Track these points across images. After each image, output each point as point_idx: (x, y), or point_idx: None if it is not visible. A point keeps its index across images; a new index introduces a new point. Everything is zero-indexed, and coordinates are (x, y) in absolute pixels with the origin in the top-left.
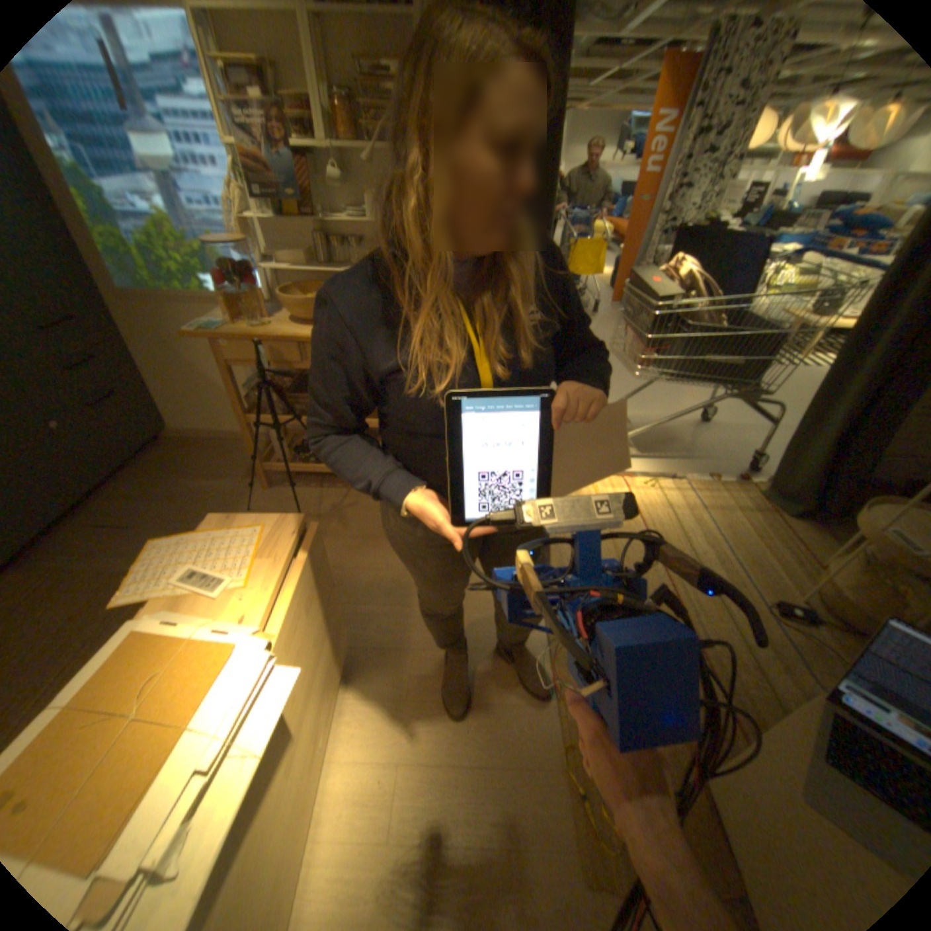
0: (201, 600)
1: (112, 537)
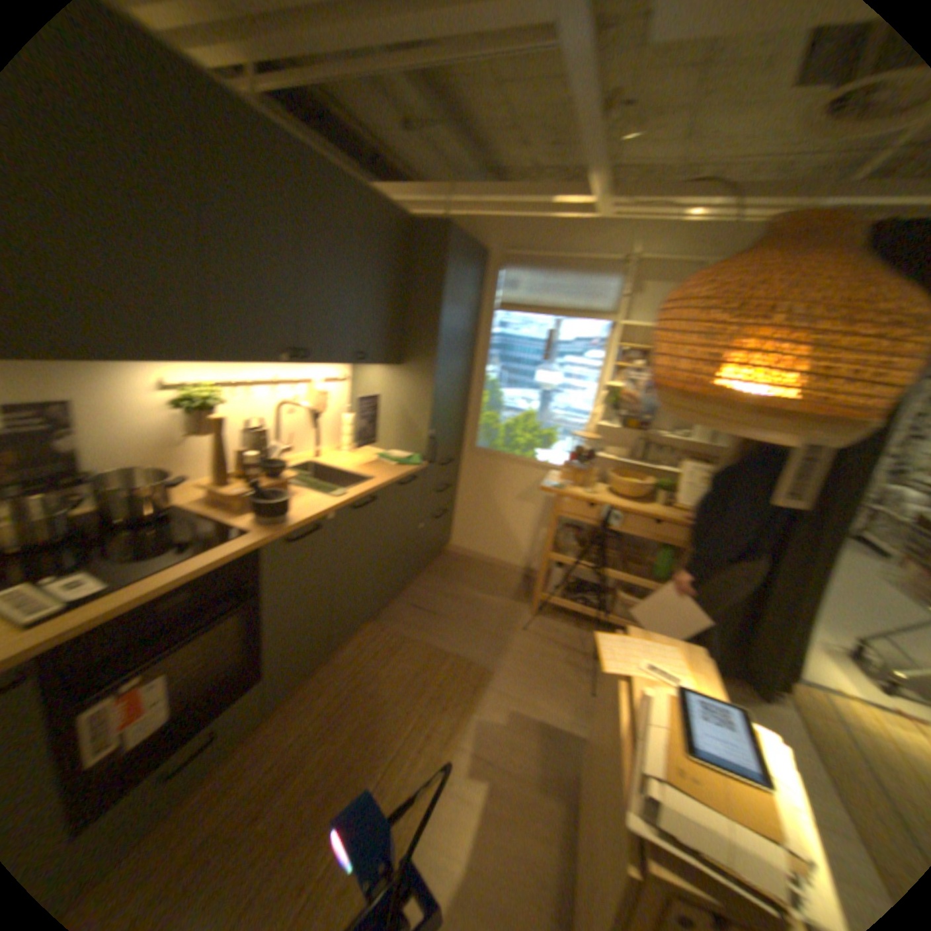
0: (672, 690)
1: (428, 618)
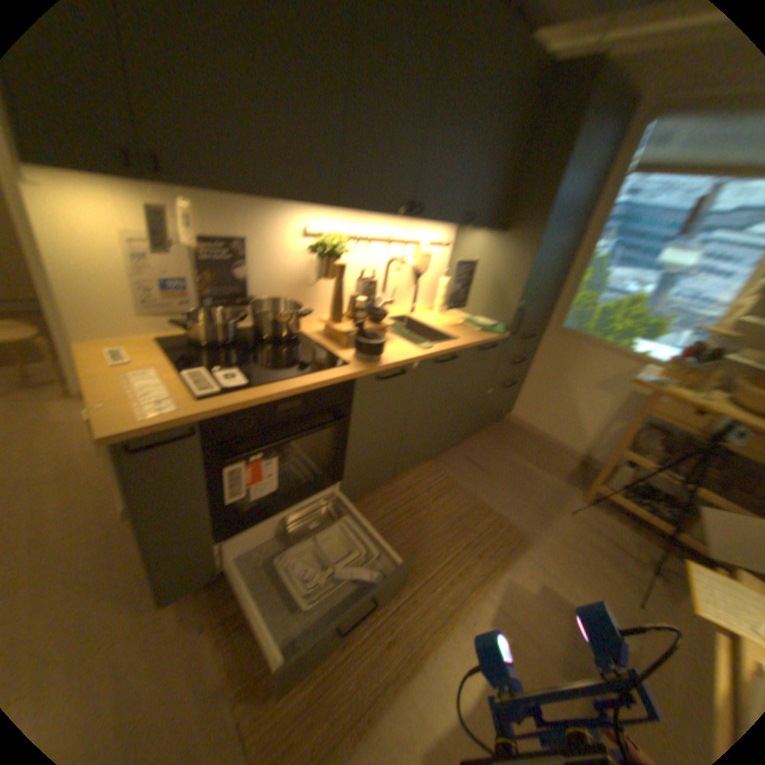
0: None
1: (479, 472)
